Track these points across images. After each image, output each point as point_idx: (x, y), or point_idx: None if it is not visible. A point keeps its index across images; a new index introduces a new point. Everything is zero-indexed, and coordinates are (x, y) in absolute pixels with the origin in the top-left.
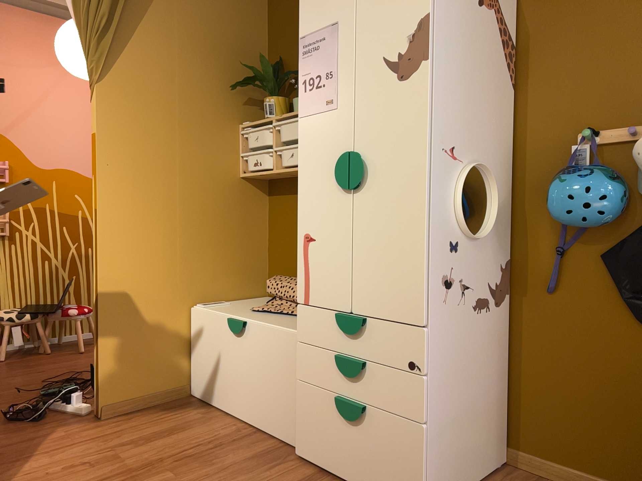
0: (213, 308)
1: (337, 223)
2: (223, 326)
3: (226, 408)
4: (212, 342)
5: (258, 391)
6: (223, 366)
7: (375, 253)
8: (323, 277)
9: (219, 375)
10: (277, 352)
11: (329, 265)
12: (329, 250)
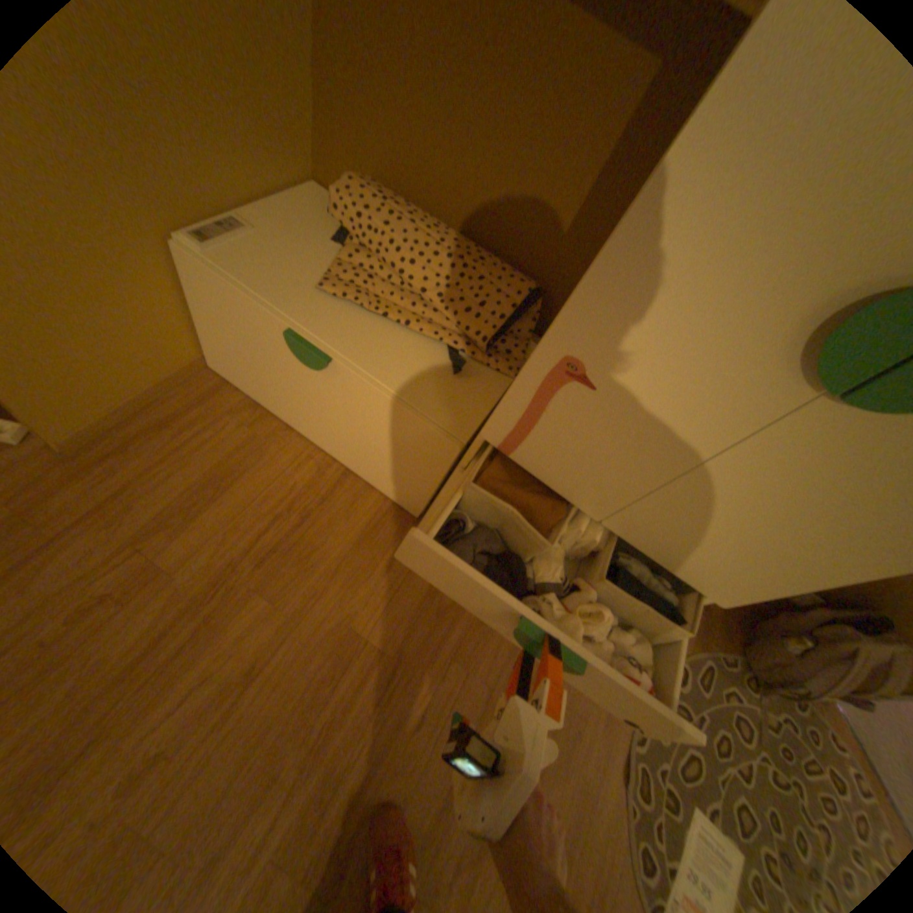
0: (228, 260)
1: (695, 412)
2: (271, 328)
3: (289, 422)
4: (244, 334)
5: (353, 442)
6: (277, 378)
7: (739, 514)
8: (572, 453)
9: (270, 383)
10: (402, 434)
11: (604, 450)
12: (623, 434)
